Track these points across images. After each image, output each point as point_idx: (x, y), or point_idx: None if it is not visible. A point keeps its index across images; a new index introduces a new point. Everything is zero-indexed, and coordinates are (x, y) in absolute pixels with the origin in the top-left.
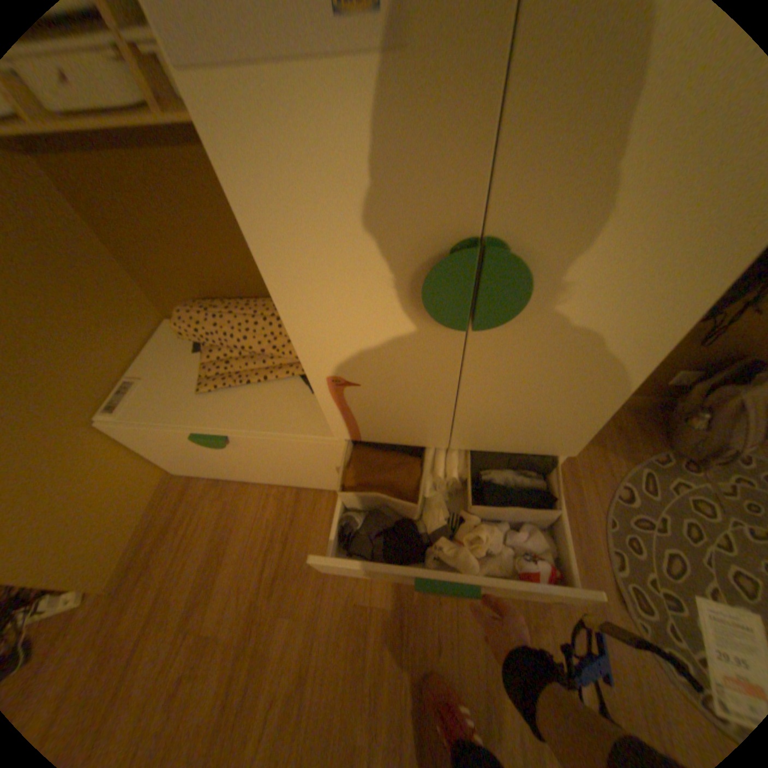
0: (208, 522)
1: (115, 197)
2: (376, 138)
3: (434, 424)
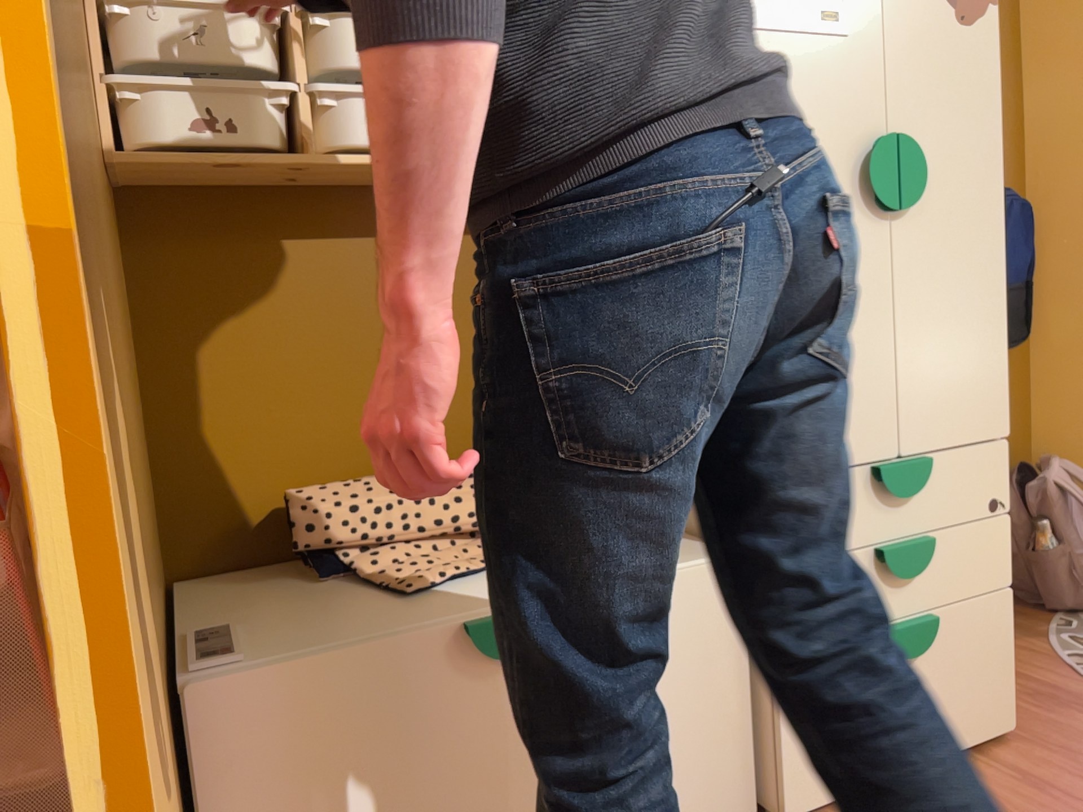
0: None
1: (237, 309)
2: (835, 74)
3: (882, 396)
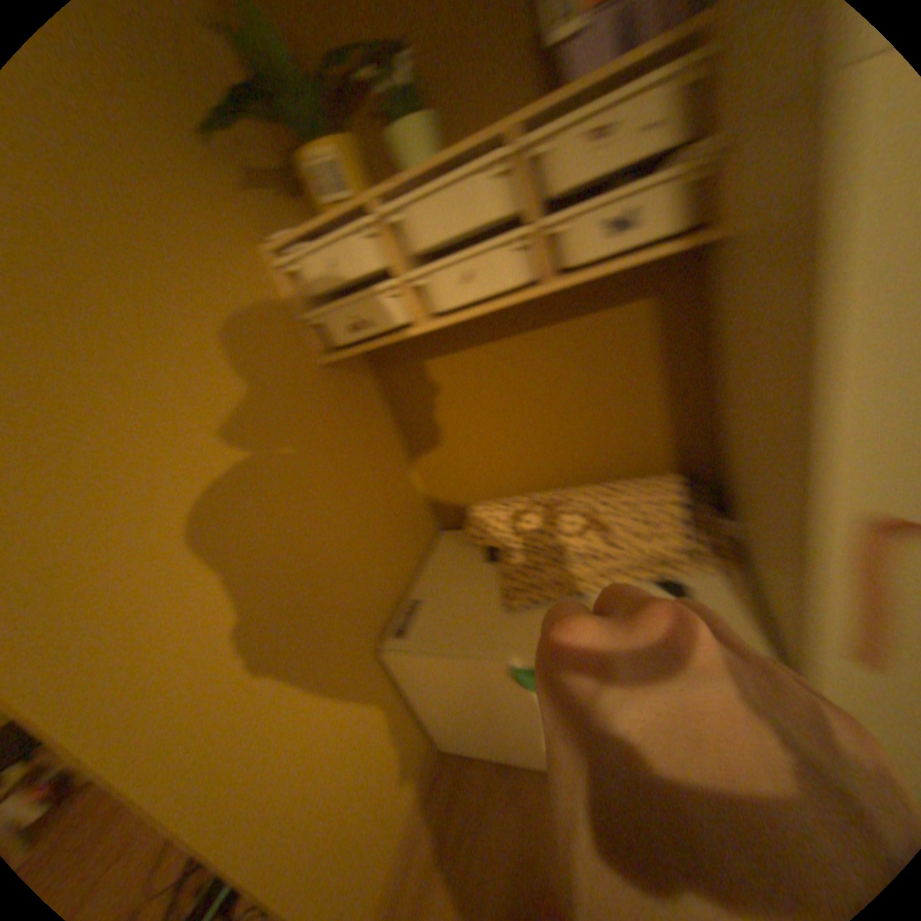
0: (505, 847)
1: (437, 400)
2: None
3: None
